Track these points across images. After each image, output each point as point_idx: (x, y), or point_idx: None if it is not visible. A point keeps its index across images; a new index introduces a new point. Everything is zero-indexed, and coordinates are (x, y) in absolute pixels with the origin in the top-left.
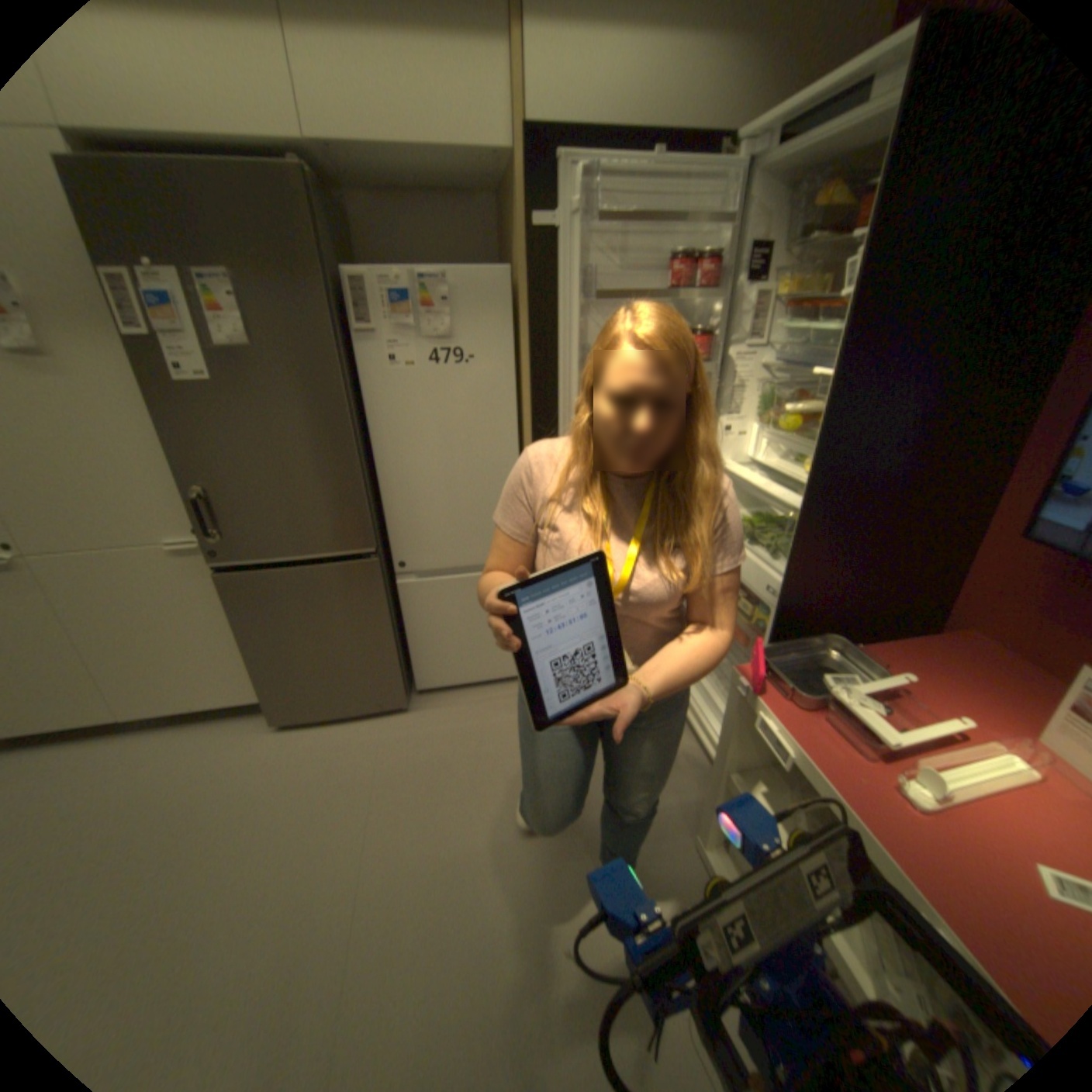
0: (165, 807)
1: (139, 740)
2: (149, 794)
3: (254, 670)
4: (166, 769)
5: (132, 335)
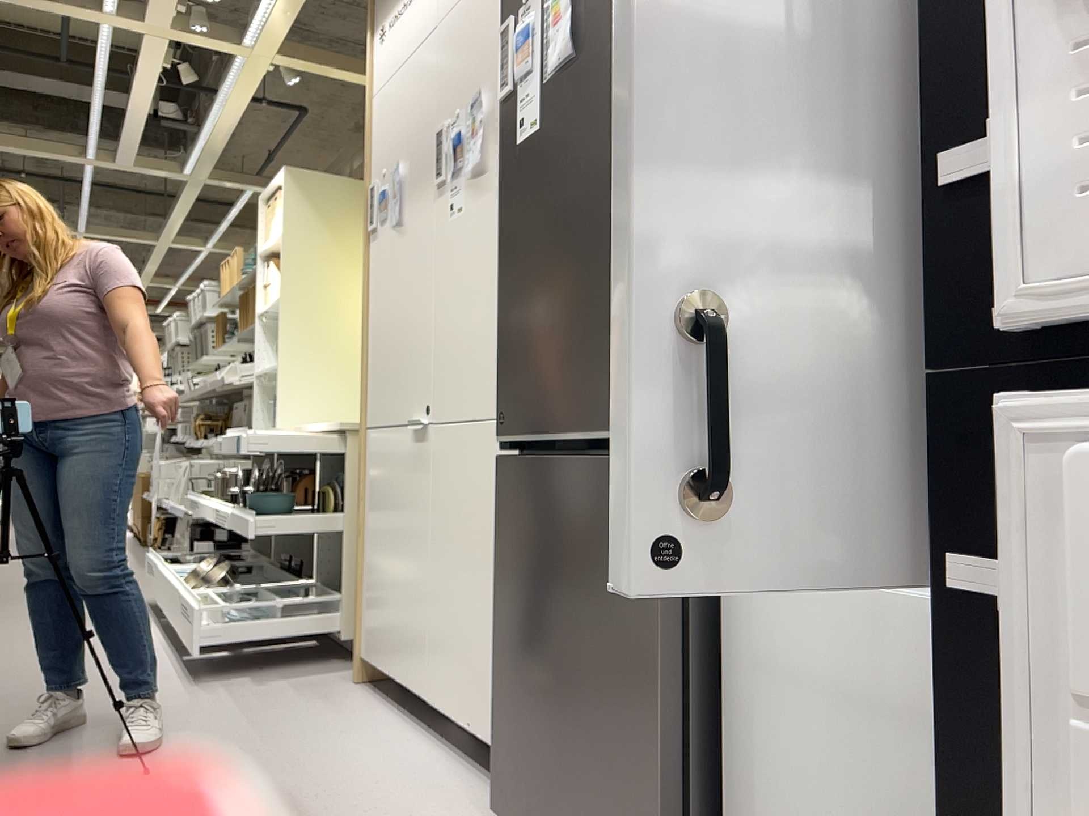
0: (321, 813)
1: (427, 745)
2: (341, 793)
3: (500, 668)
4: (387, 784)
5: (503, 97)
